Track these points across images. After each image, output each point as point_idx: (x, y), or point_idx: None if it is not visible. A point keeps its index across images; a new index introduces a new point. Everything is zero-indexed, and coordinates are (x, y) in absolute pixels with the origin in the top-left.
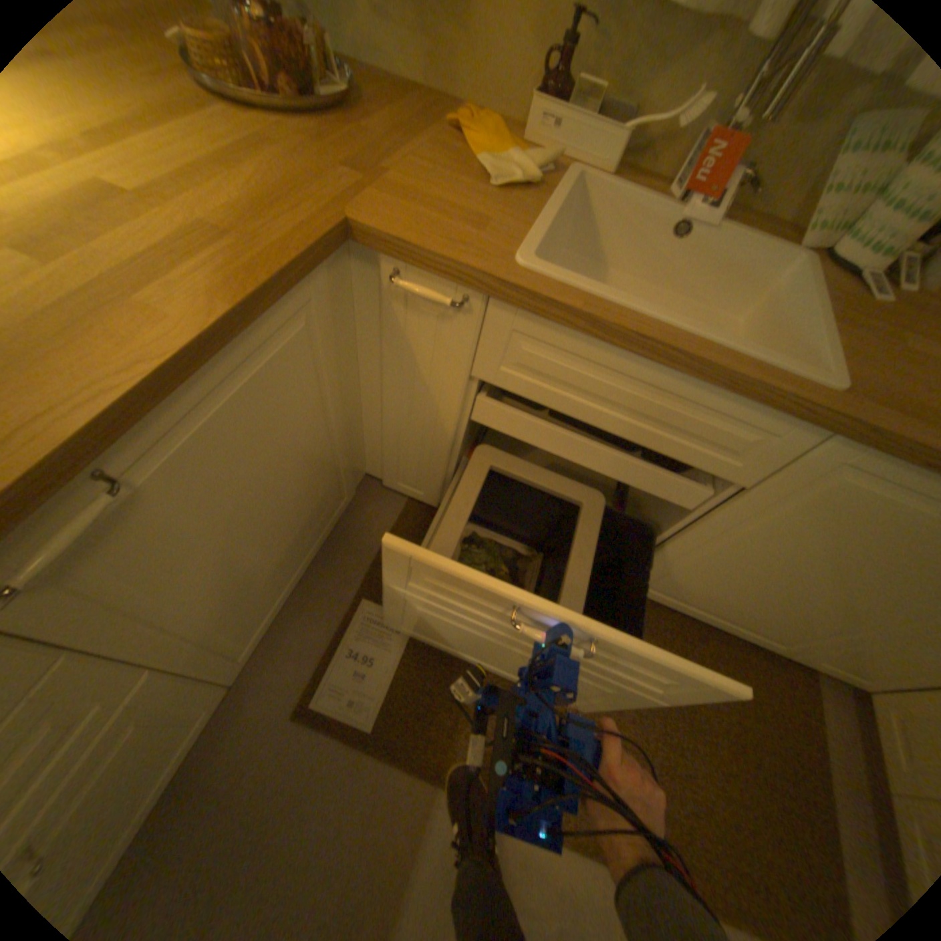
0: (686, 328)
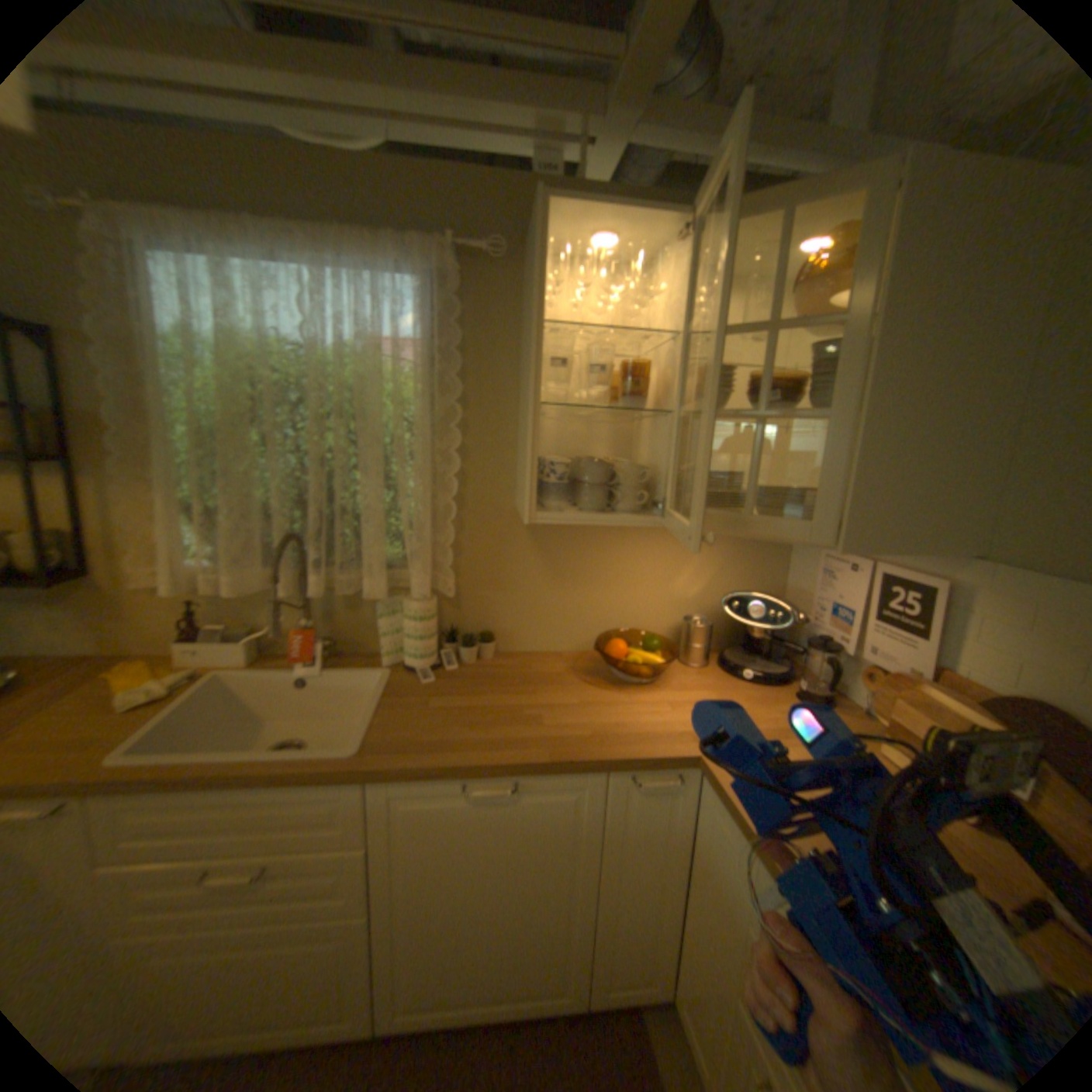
0: (232, 763)
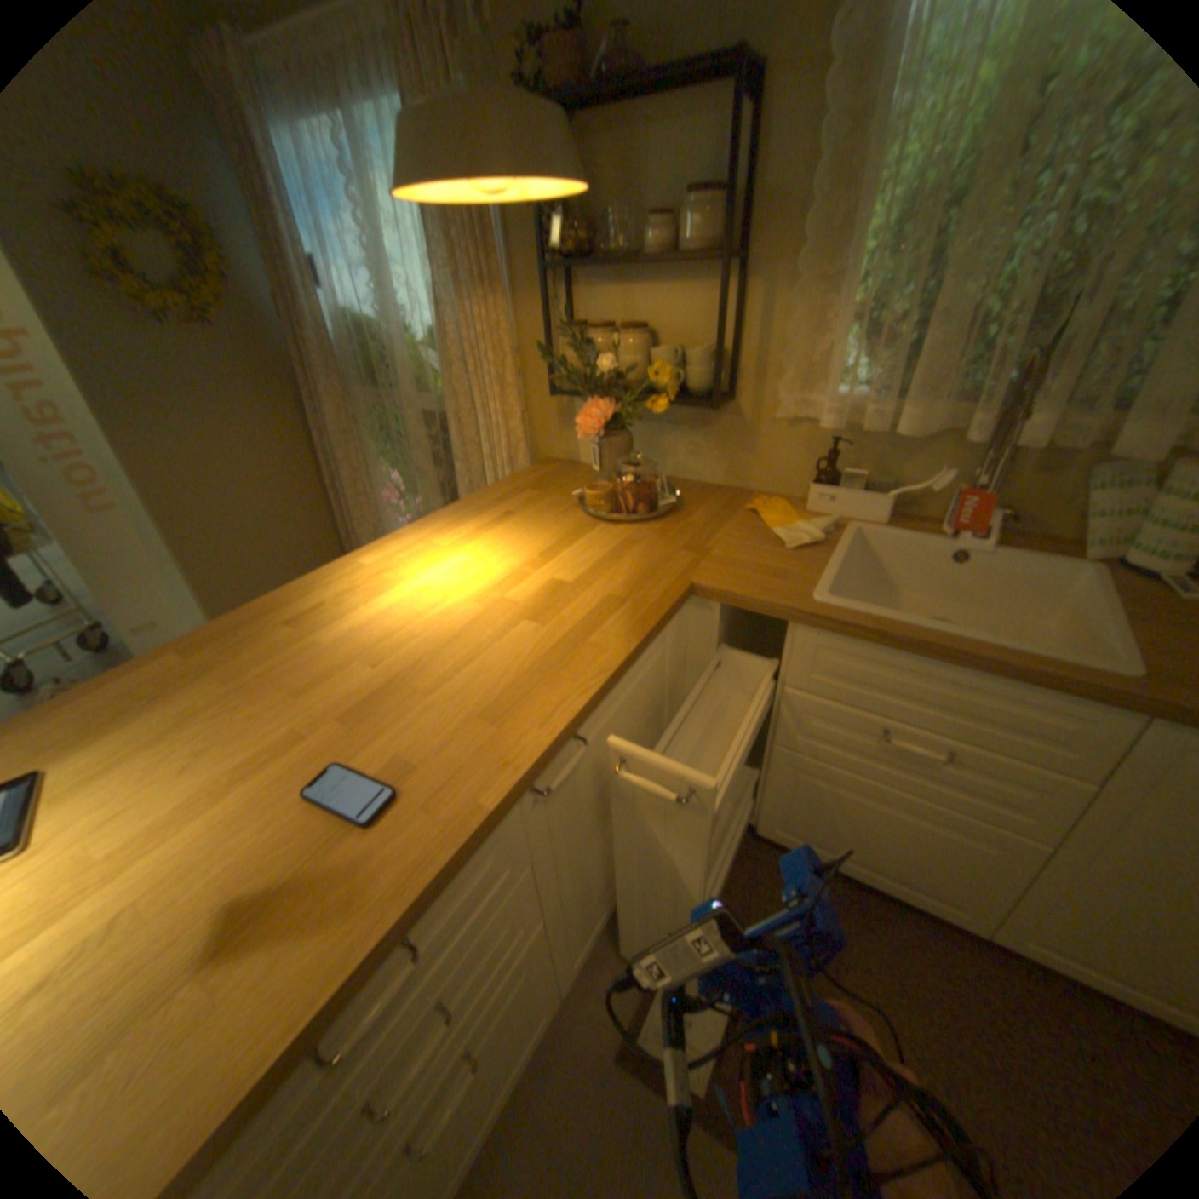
0: (966, 635)
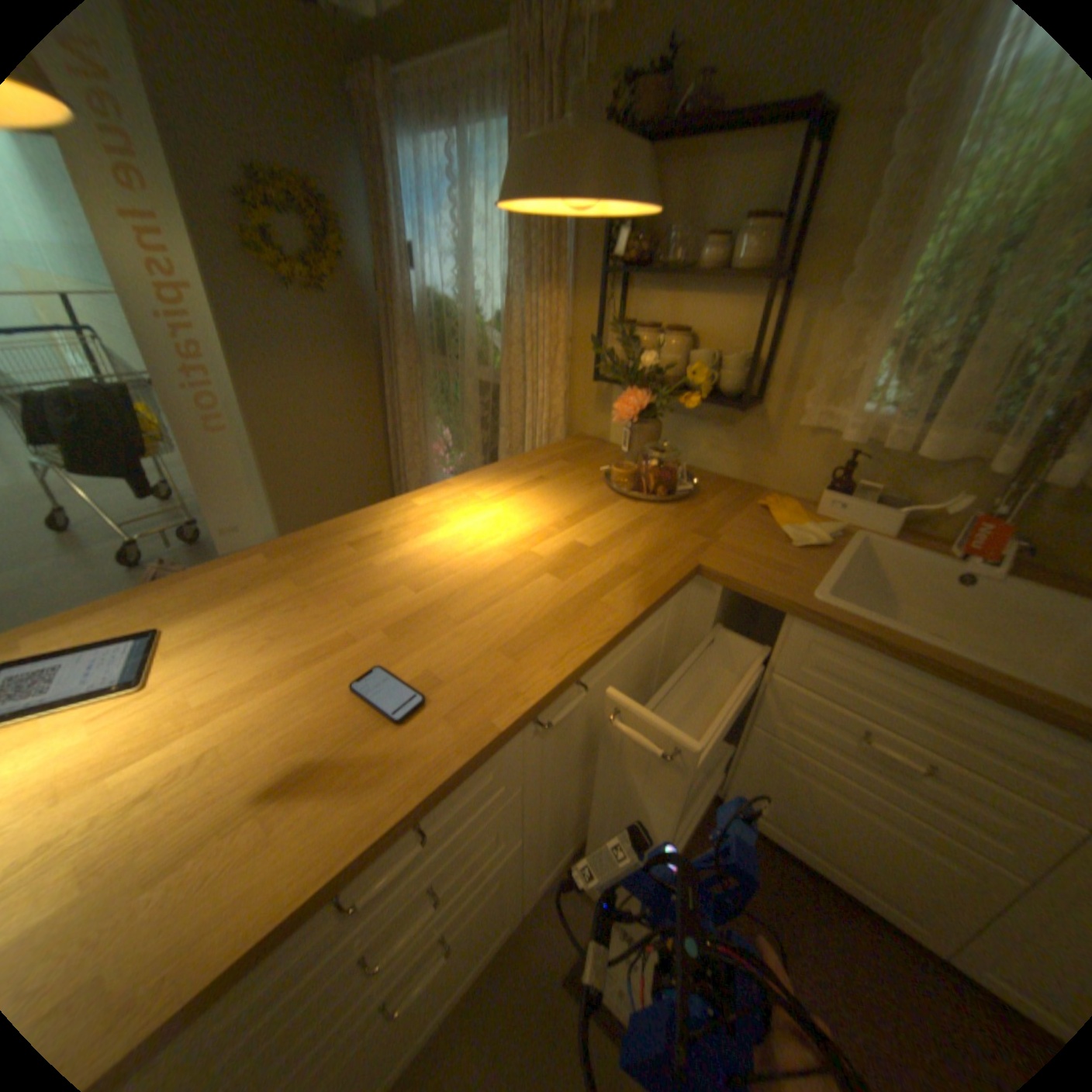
0: (966, 656)
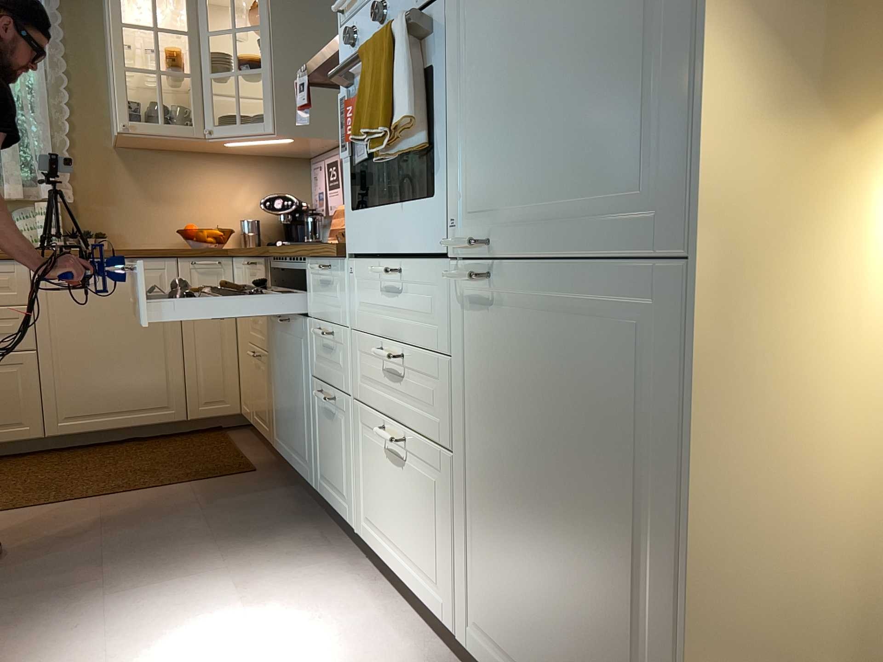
0: None
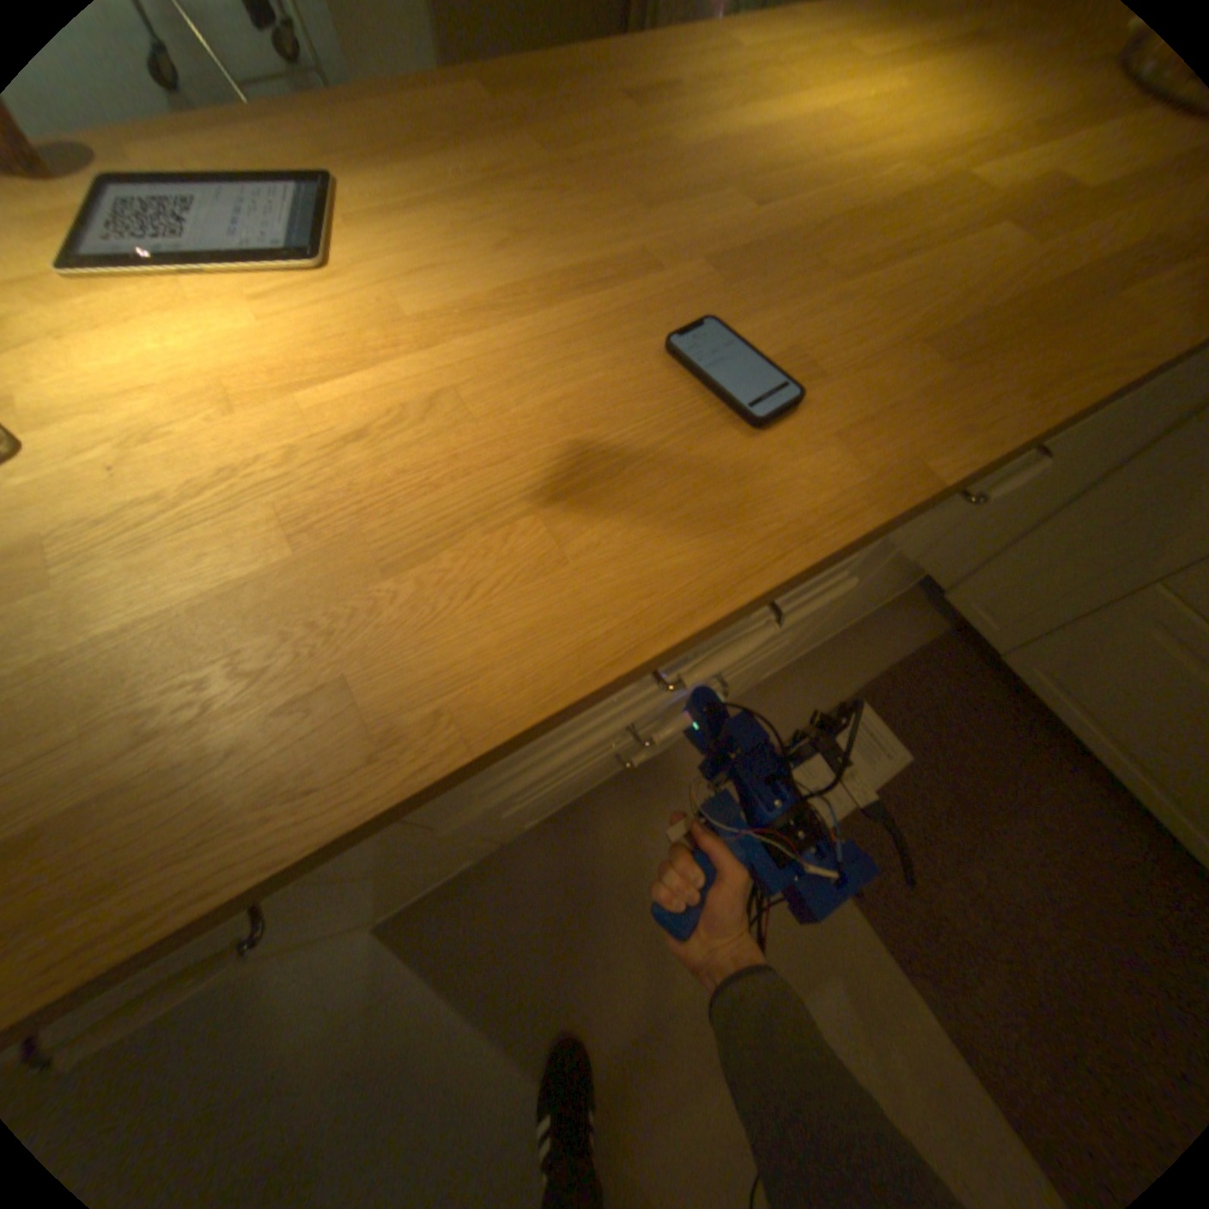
0: None
